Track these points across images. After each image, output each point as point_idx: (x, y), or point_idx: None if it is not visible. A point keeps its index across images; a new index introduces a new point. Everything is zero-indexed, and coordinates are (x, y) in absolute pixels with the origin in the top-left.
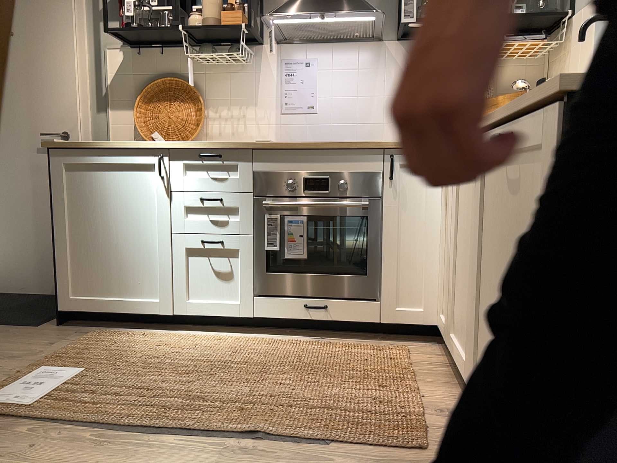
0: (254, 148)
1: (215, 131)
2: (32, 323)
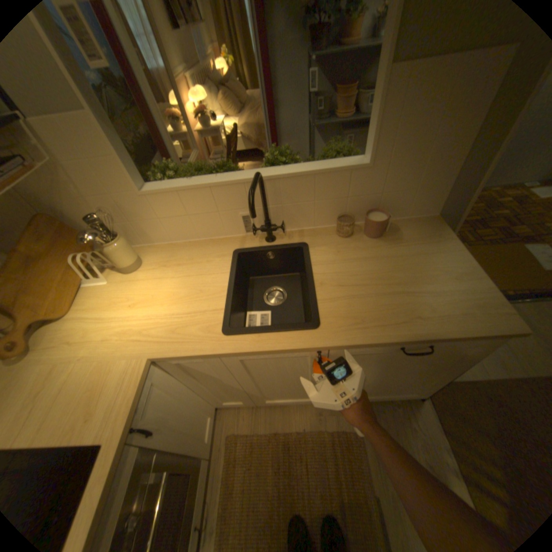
0: None
1: None
2: None
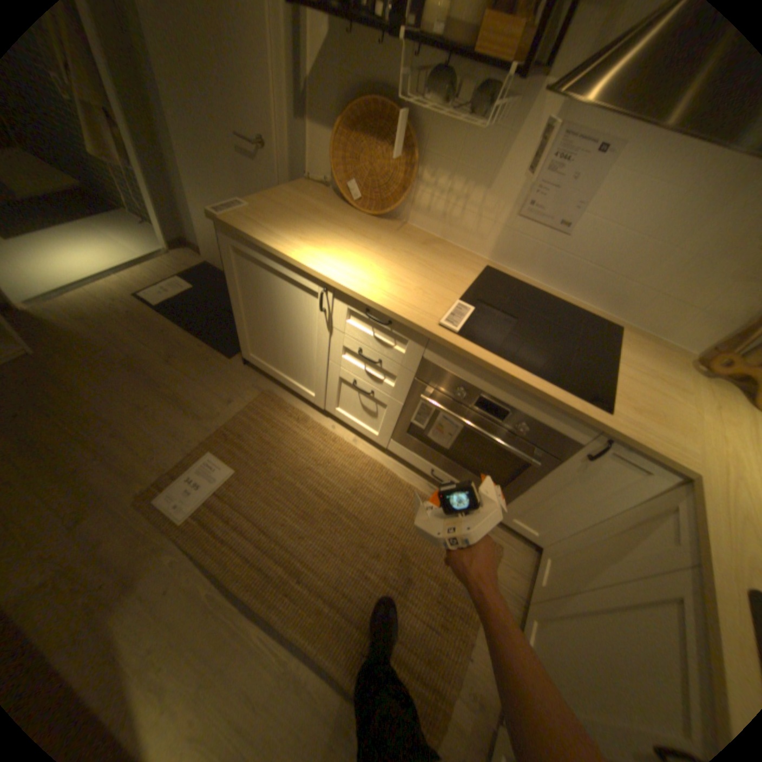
0: (432, 339)
1: (424, 202)
2: (227, 351)
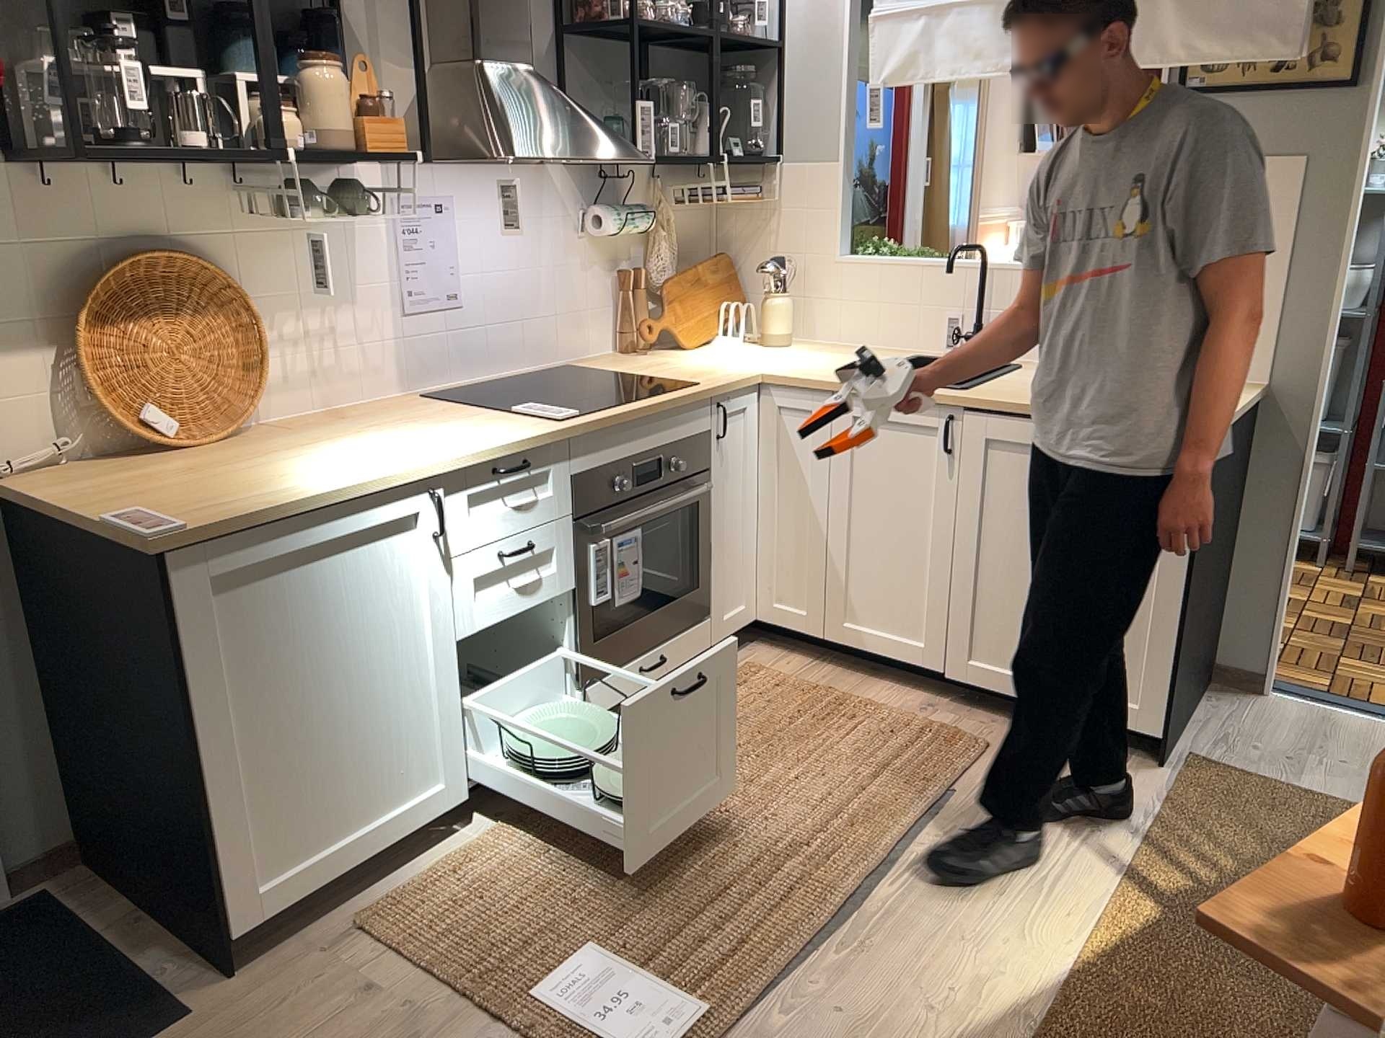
0: (575, 434)
1: (276, 374)
2: (153, 1020)
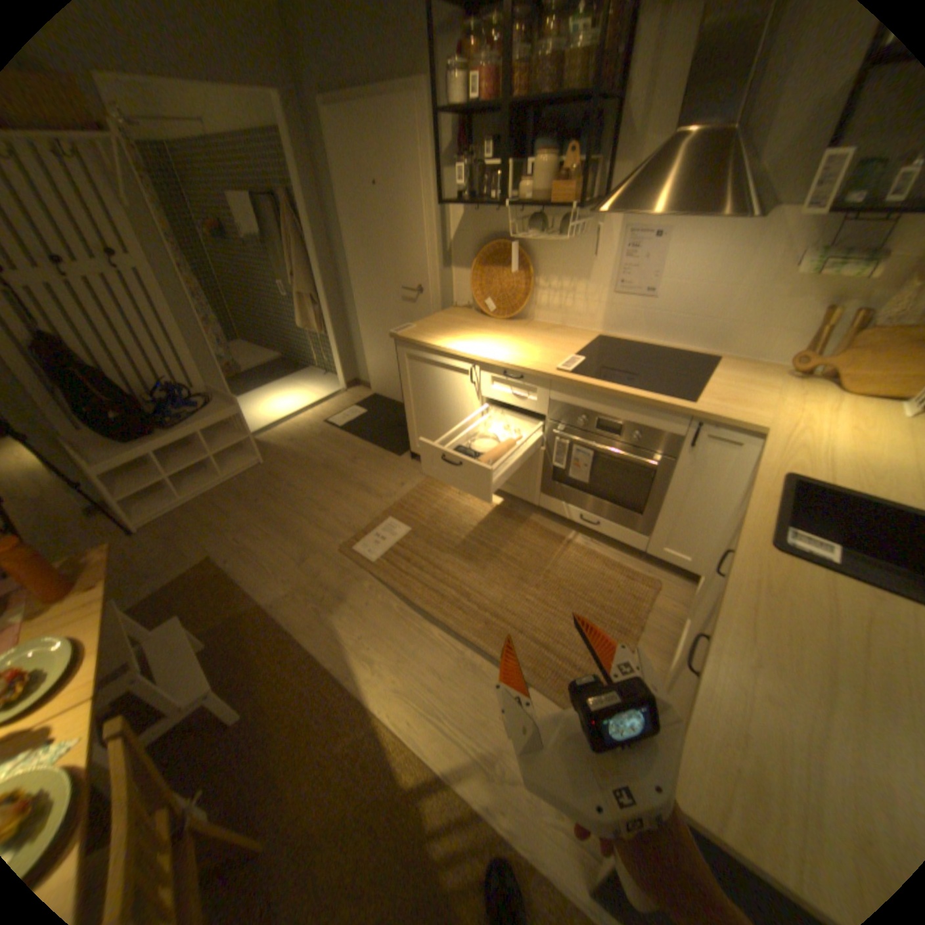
0: (552, 380)
1: (543, 301)
2: (397, 451)
